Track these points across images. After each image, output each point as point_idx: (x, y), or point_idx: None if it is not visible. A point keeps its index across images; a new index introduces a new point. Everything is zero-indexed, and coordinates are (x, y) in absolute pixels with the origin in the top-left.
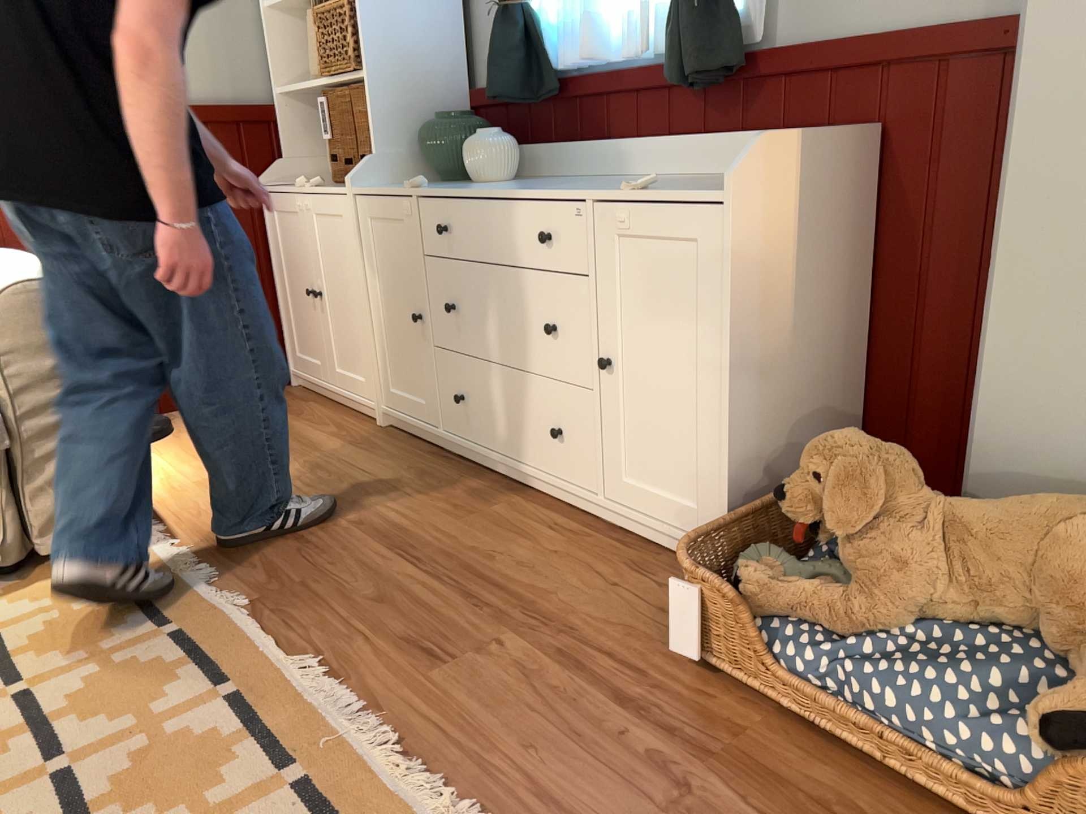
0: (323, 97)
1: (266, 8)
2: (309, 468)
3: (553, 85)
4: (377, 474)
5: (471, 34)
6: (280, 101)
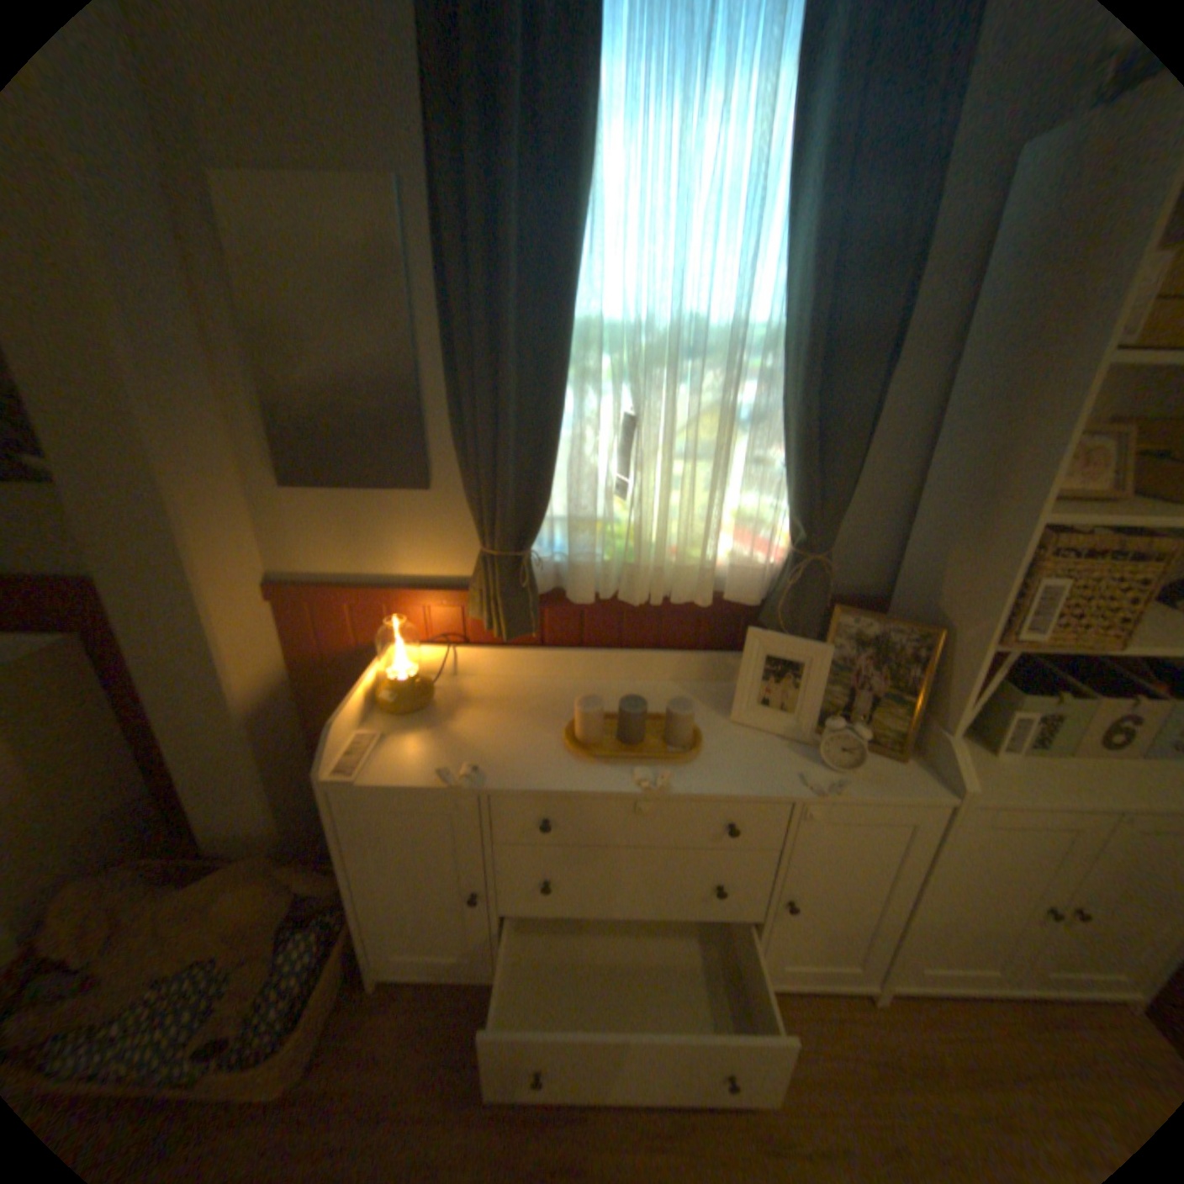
0: None
1: None
2: None
3: None
4: None
5: None
6: None
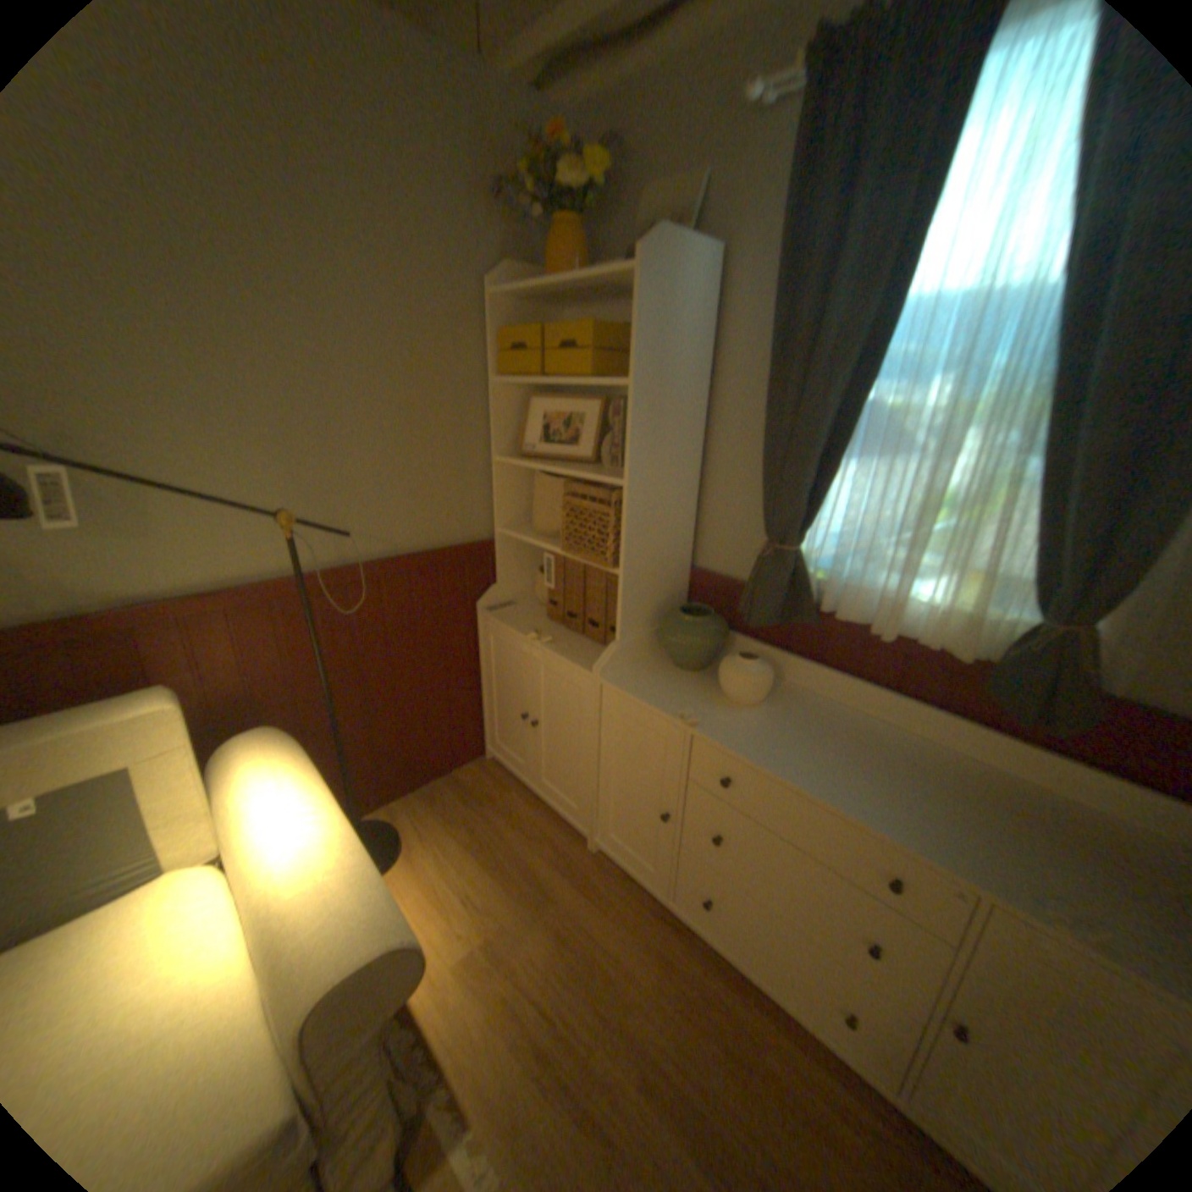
0: (550, 550)
1: (497, 458)
2: (554, 941)
3: (814, 619)
4: (624, 963)
5: (700, 518)
6: (500, 536)
